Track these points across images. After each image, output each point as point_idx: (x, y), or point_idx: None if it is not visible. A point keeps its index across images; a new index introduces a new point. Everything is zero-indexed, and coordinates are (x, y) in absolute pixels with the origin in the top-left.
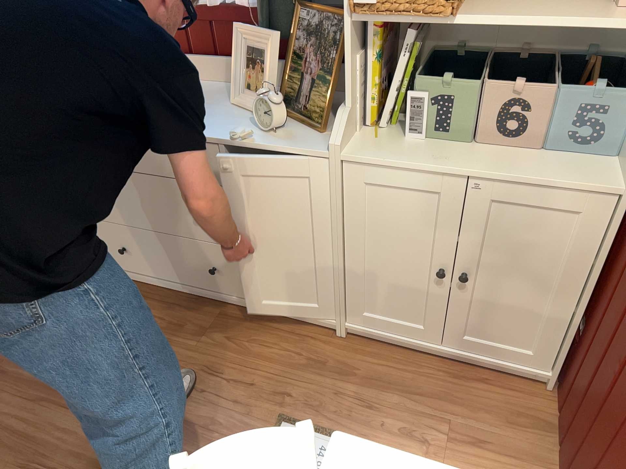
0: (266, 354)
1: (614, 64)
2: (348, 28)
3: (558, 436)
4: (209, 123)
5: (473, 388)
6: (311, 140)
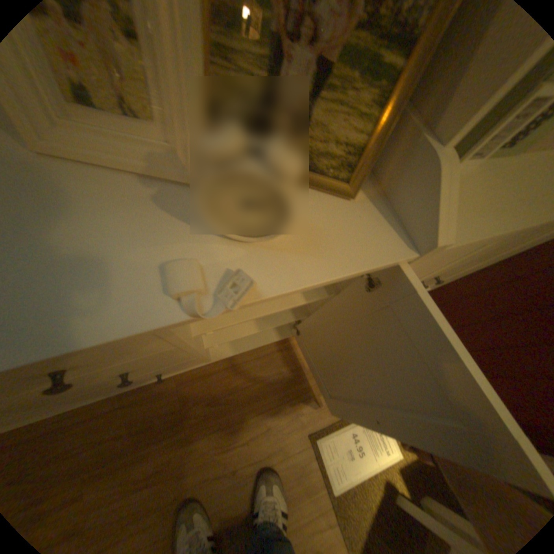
0: (255, 394)
1: None
2: None
3: None
4: (54, 269)
5: None
6: (357, 233)
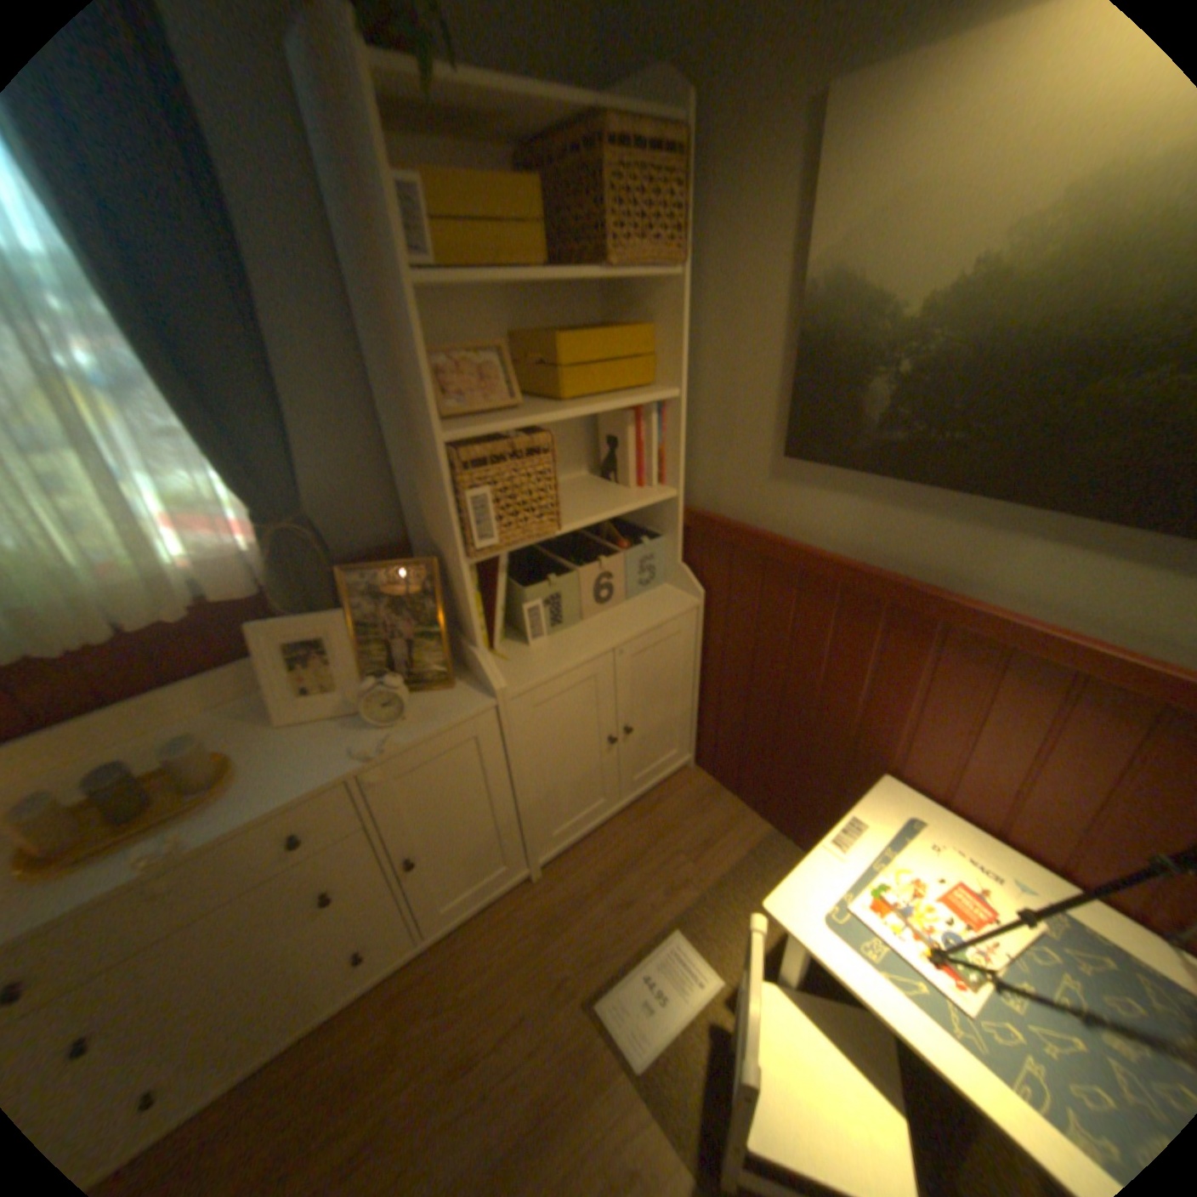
0: (493, 977)
1: (616, 525)
2: (464, 576)
3: (728, 793)
4: (295, 769)
5: (661, 815)
6: (457, 703)
